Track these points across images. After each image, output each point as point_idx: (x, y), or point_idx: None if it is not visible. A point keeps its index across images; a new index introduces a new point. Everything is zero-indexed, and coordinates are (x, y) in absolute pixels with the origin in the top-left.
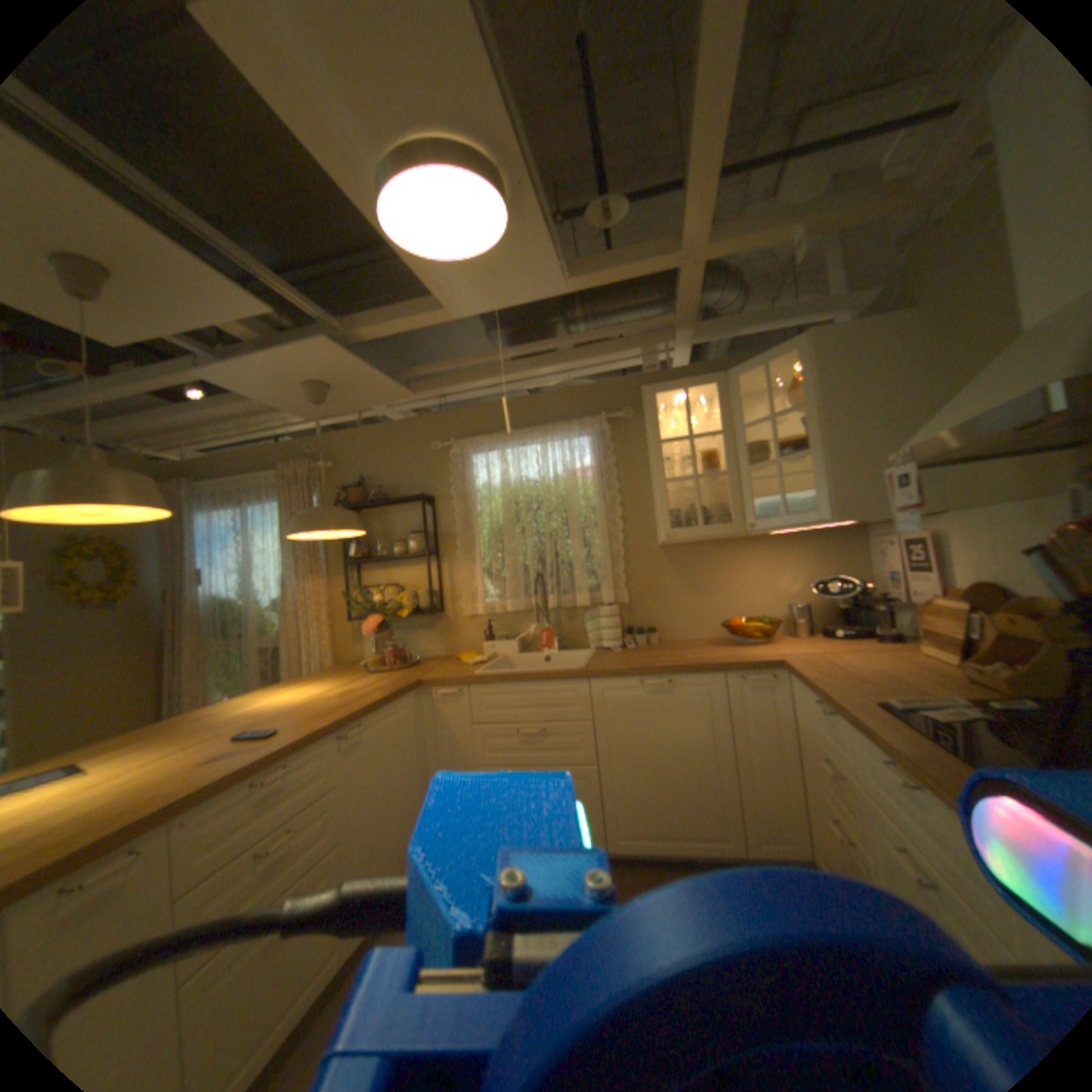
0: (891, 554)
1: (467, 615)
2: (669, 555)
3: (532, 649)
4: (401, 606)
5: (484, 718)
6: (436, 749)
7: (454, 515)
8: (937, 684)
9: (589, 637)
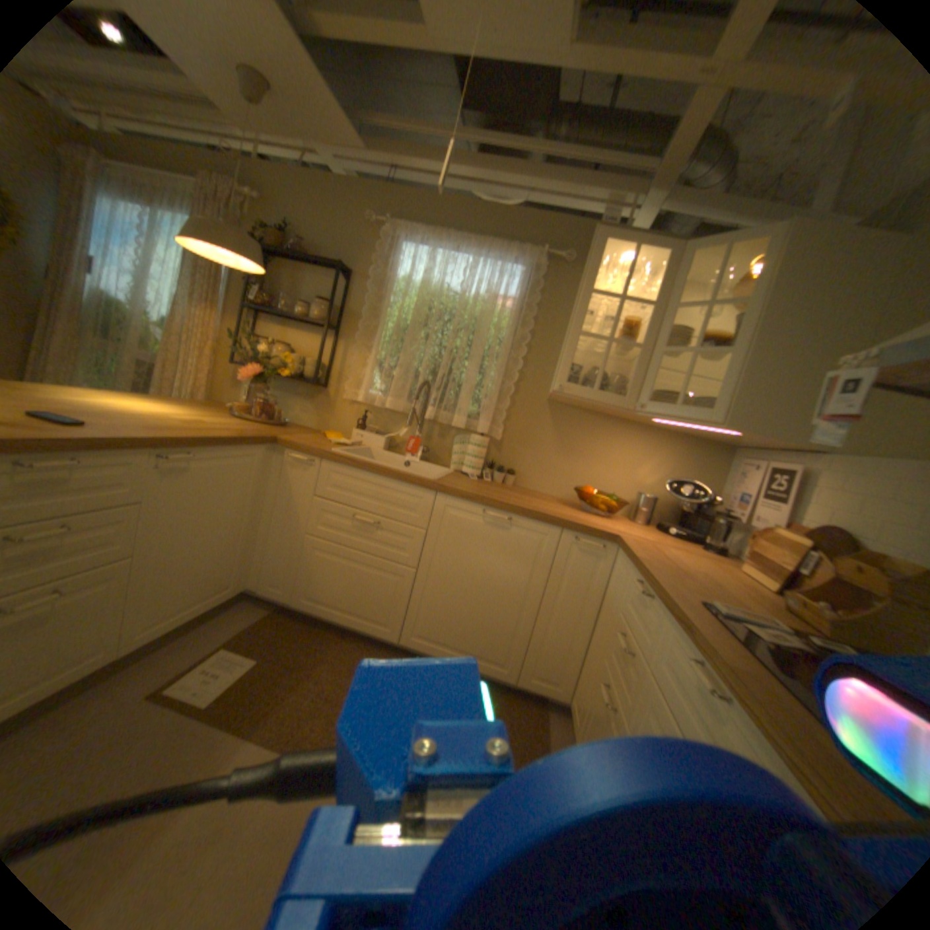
0: (752, 479)
1: (347, 400)
2: (553, 412)
3: (397, 452)
4: (286, 368)
5: (326, 494)
6: (273, 506)
7: (366, 298)
8: (757, 603)
9: (452, 459)
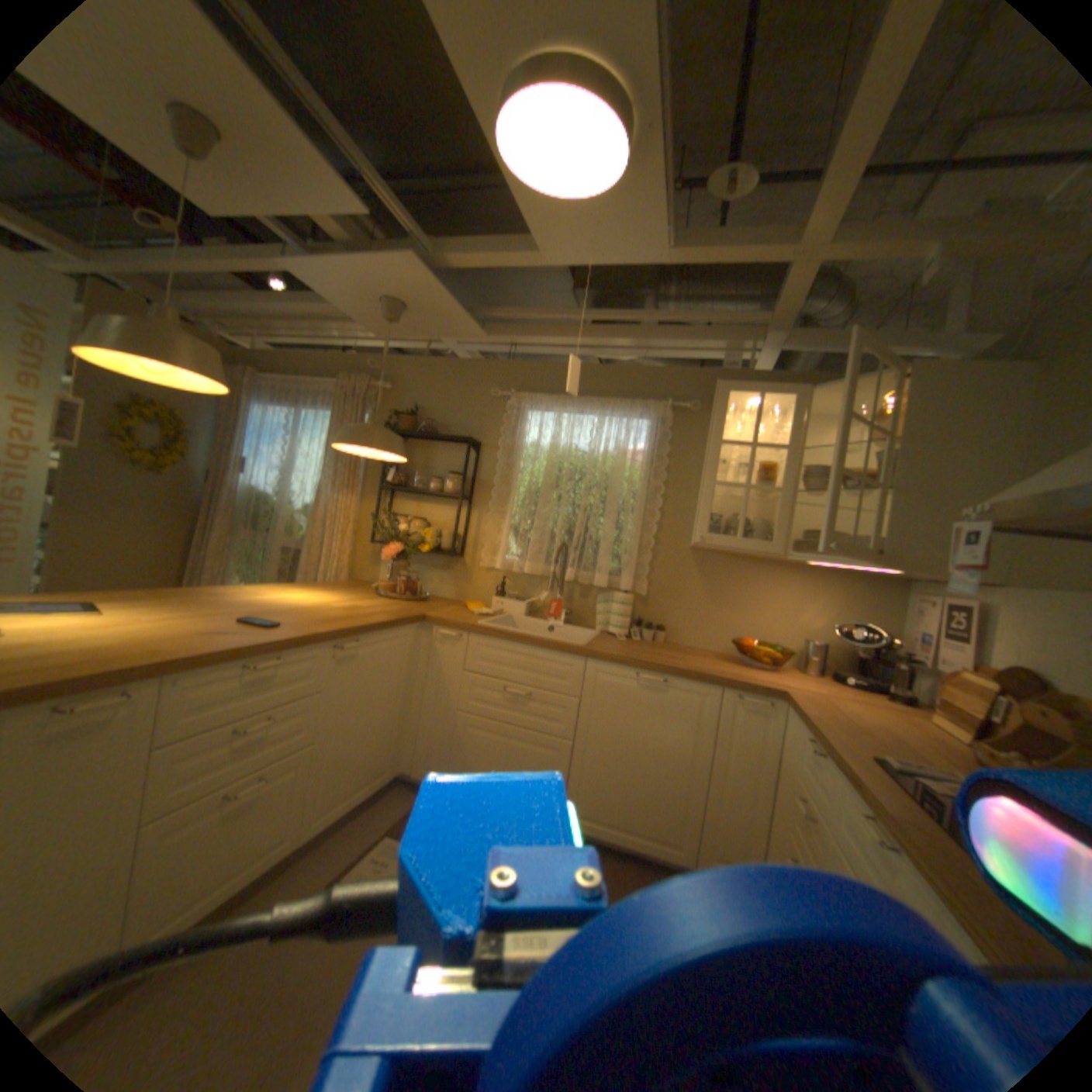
0: (929, 616)
1: (484, 568)
2: (698, 560)
3: (538, 616)
4: (423, 542)
5: (475, 668)
6: (423, 685)
7: (496, 467)
8: (941, 757)
9: (596, 619)
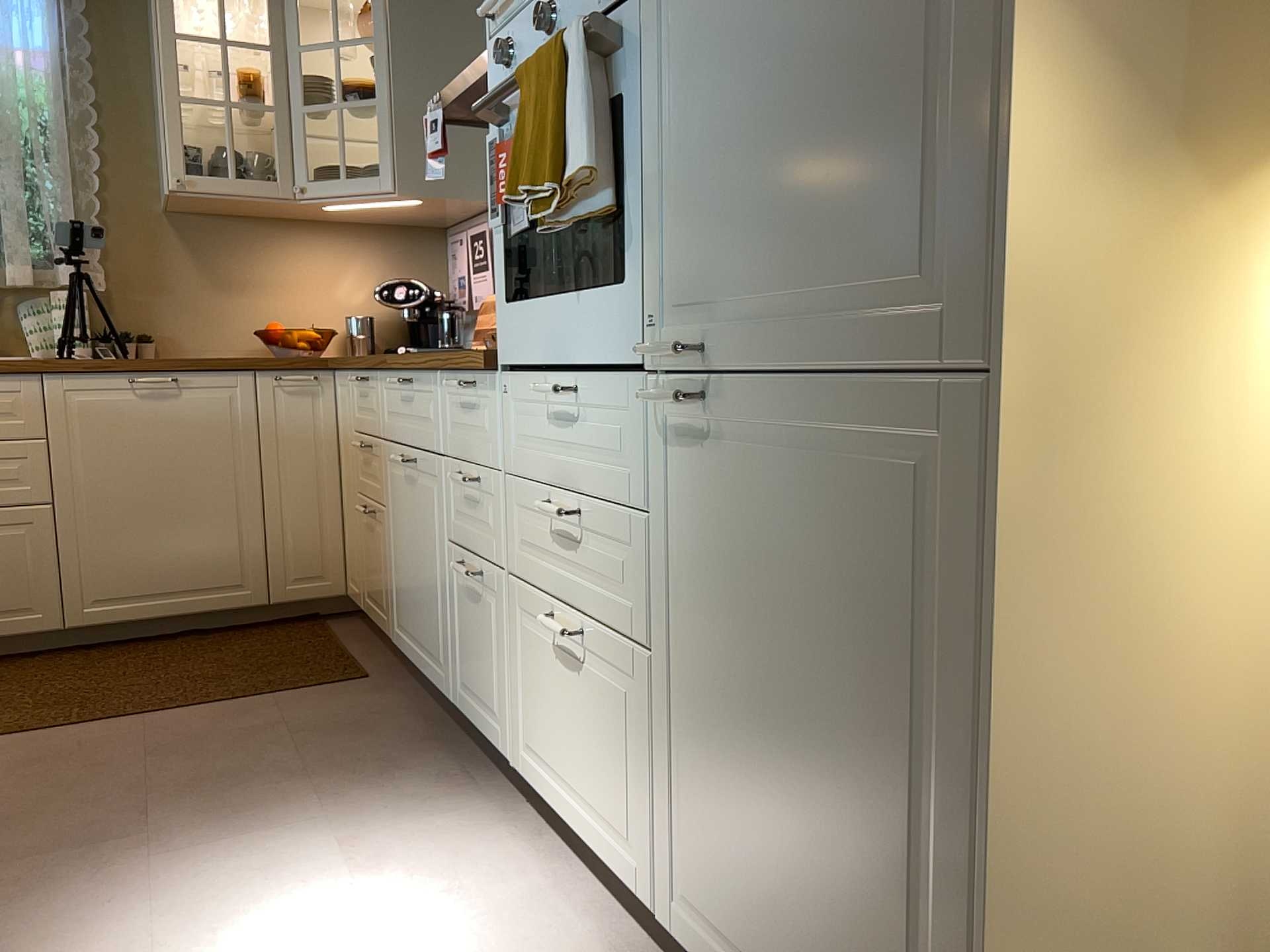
0: (459, 254)
1: None
2: (179, 227)
3: None
4: None
5: None
6: None
7: None
8: None
9: (29, 342)
